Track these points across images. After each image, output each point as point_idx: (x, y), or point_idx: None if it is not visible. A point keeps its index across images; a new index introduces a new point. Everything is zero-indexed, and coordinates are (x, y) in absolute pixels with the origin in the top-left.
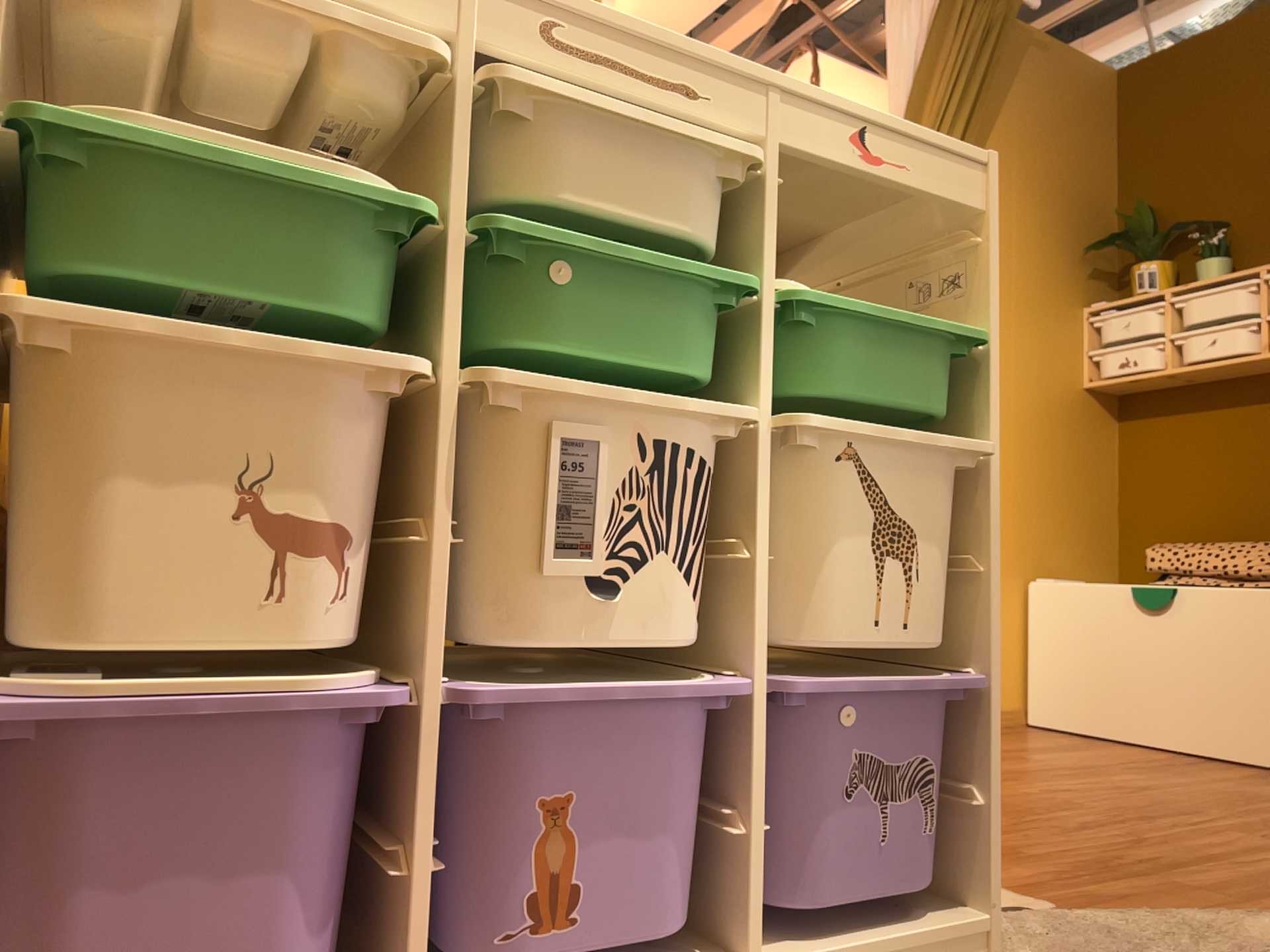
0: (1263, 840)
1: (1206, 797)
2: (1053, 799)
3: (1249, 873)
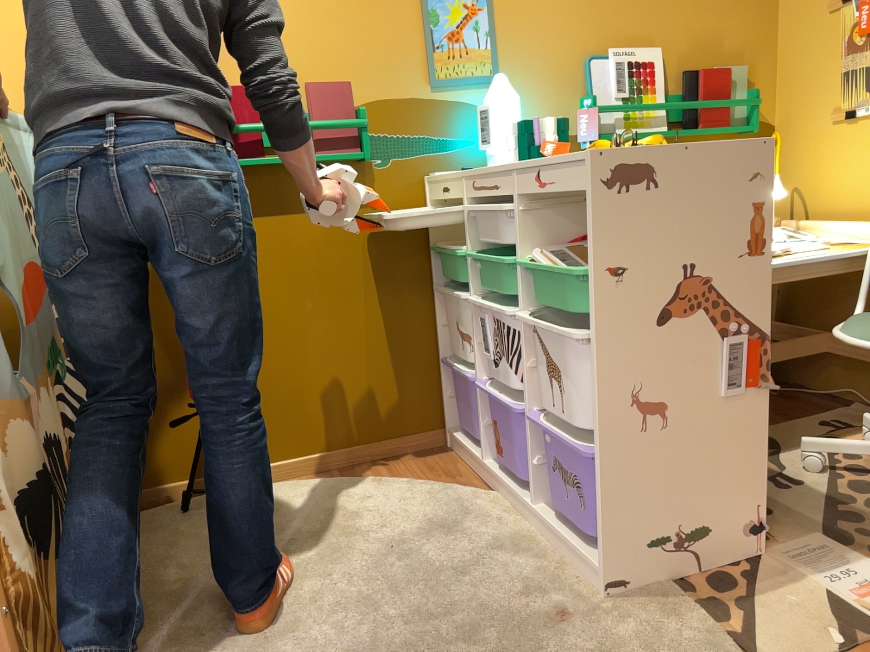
0: None
1: None
2: None
3: None
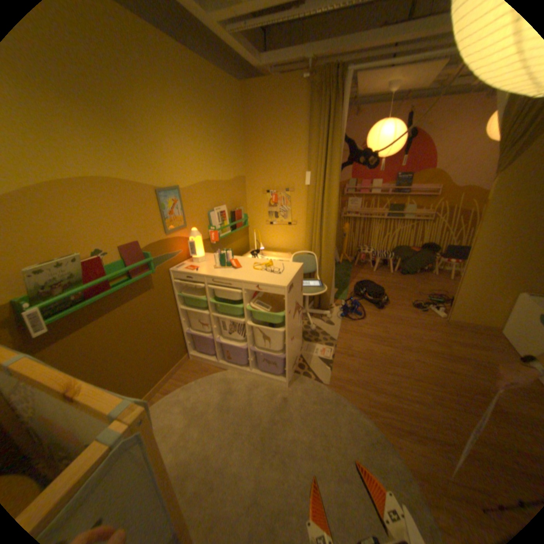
0: (428, 405)
1: (463, 388)
2: (407, 366)
3: (390, 406)
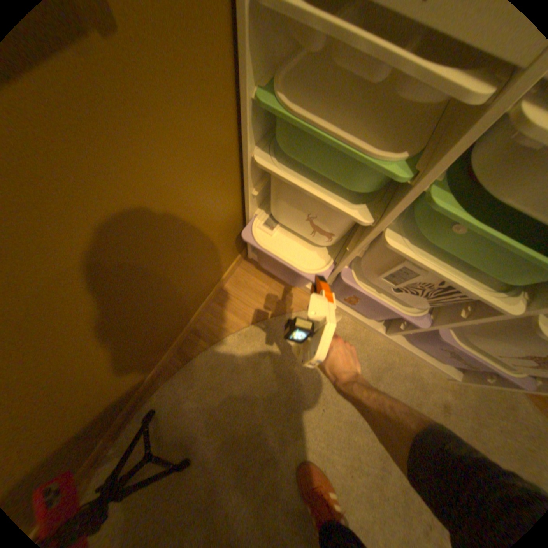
0: None
1: None
2: None
3: None
